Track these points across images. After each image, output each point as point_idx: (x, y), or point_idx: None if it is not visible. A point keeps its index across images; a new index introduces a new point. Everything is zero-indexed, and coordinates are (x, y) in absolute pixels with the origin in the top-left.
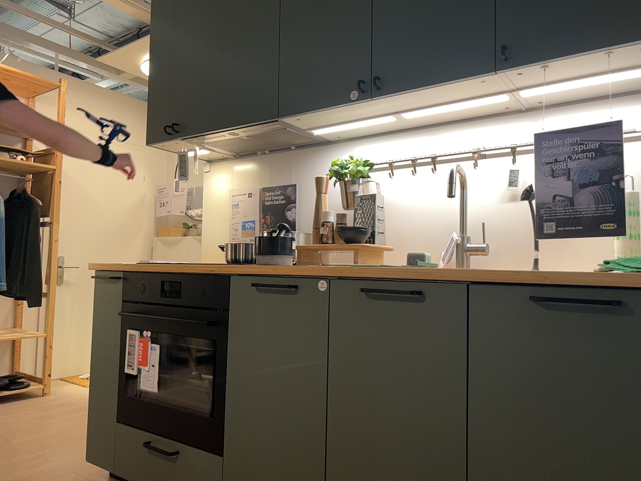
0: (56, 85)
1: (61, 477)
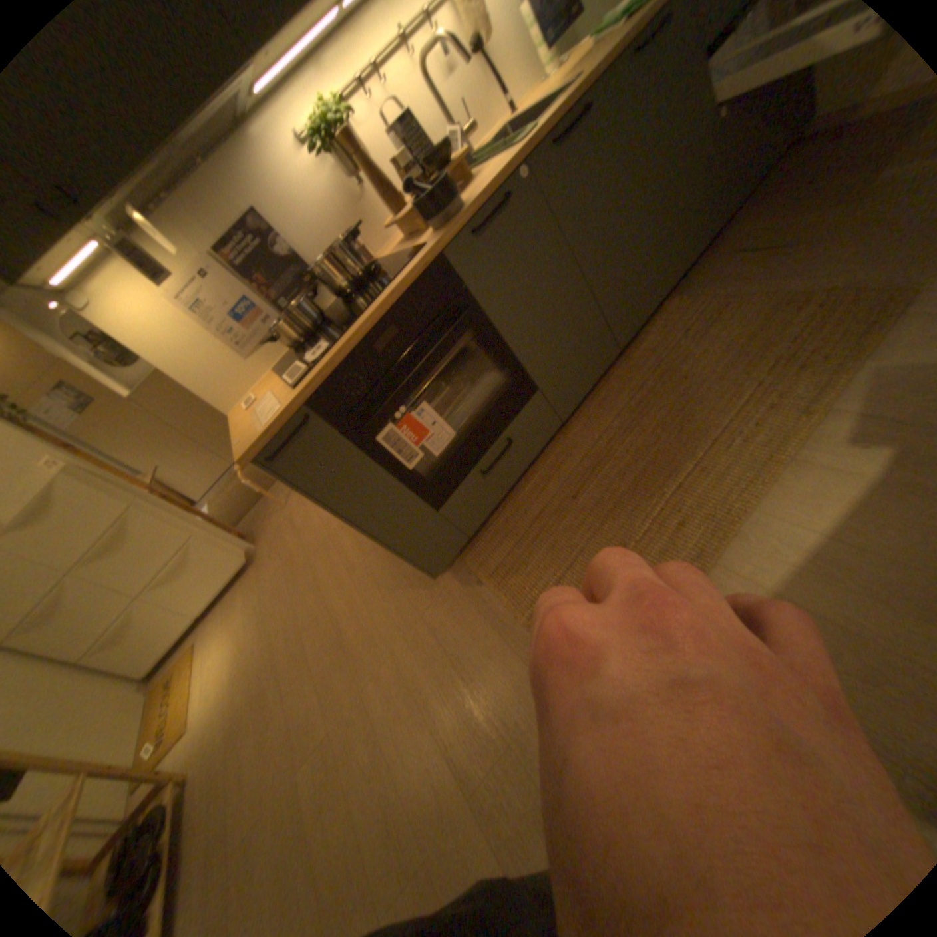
0: None
1: (426, 620)
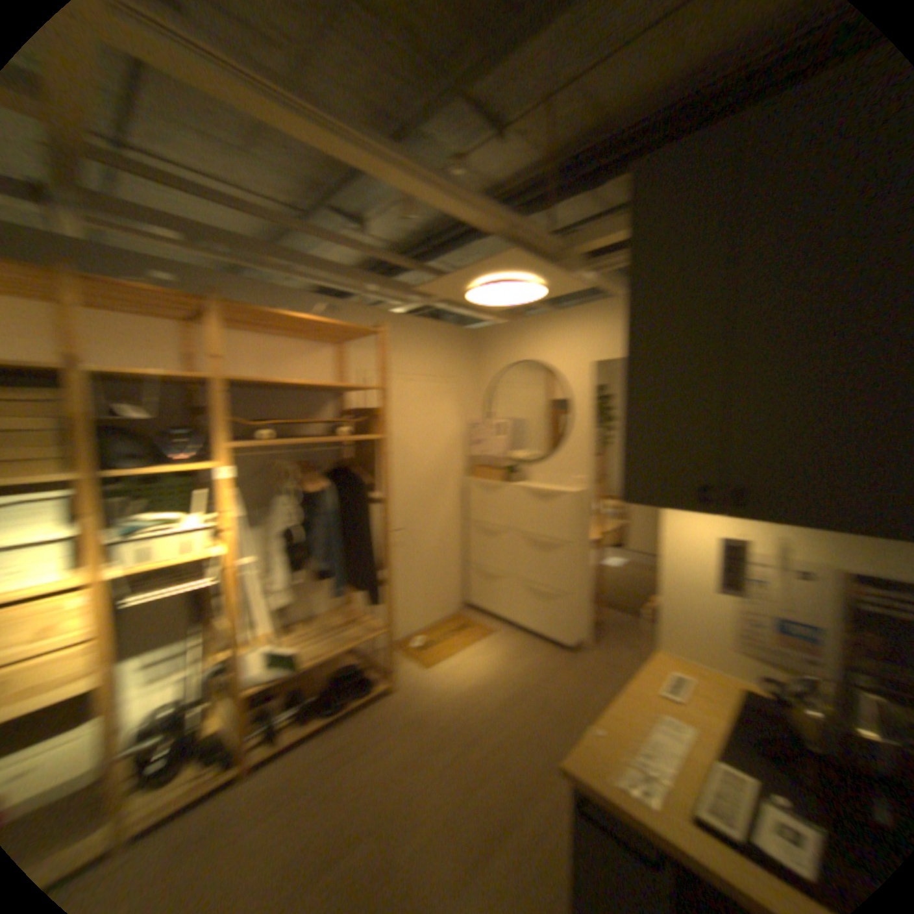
0: (377, 330)
1: None
